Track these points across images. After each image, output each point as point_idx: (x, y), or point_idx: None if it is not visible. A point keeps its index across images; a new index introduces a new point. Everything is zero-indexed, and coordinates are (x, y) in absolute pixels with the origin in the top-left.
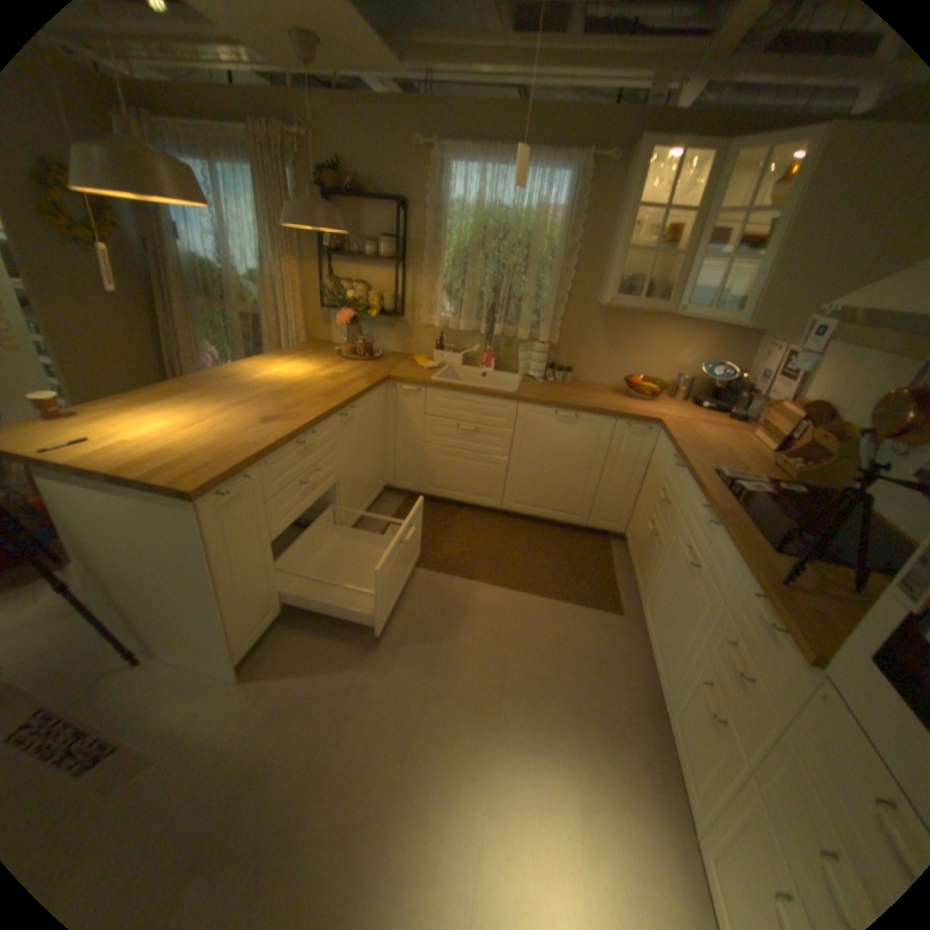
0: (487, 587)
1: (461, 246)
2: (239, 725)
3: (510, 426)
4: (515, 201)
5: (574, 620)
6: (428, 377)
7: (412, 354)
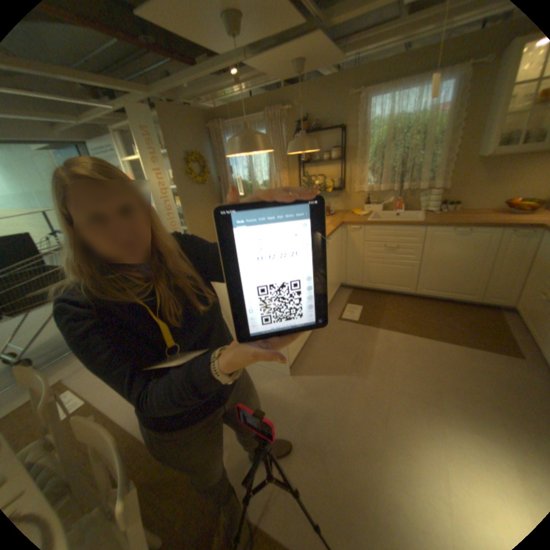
0: (416, 337)
1: (379, 142)
2: (296, 394)
3: (420, 241)
4: (414, 107)
5: (484, 359)
6: (364, 219)
7: (349, 209)
